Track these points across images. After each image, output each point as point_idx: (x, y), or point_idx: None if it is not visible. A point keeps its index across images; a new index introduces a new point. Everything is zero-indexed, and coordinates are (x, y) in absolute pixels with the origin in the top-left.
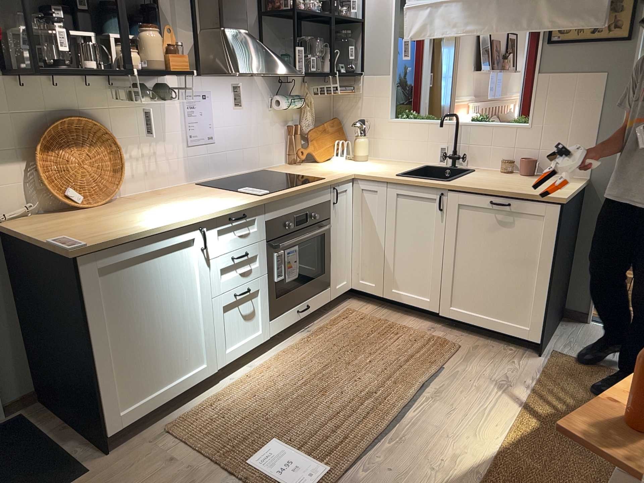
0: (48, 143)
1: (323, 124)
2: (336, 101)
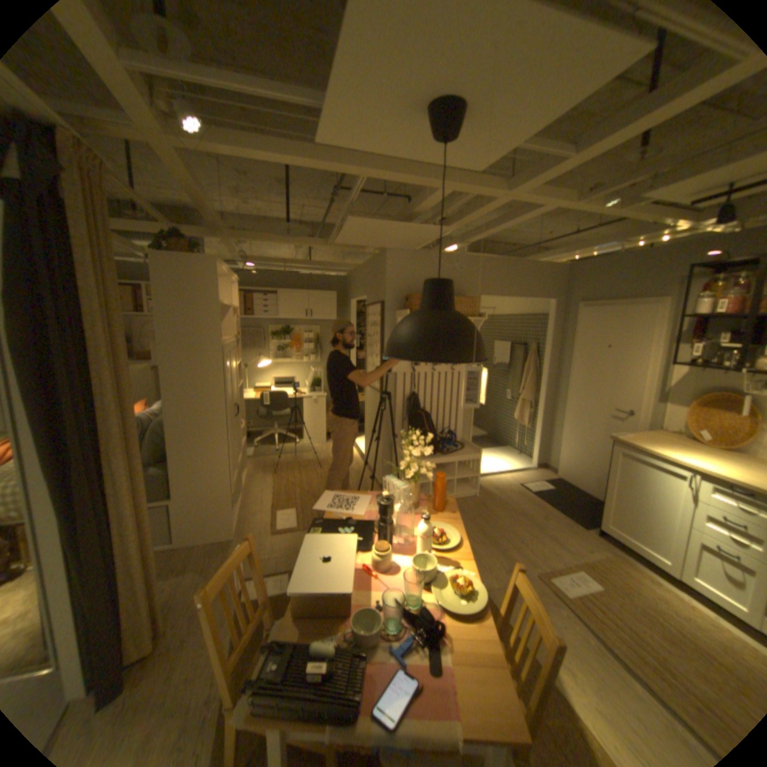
0: (707, 402)
1: None
2: None
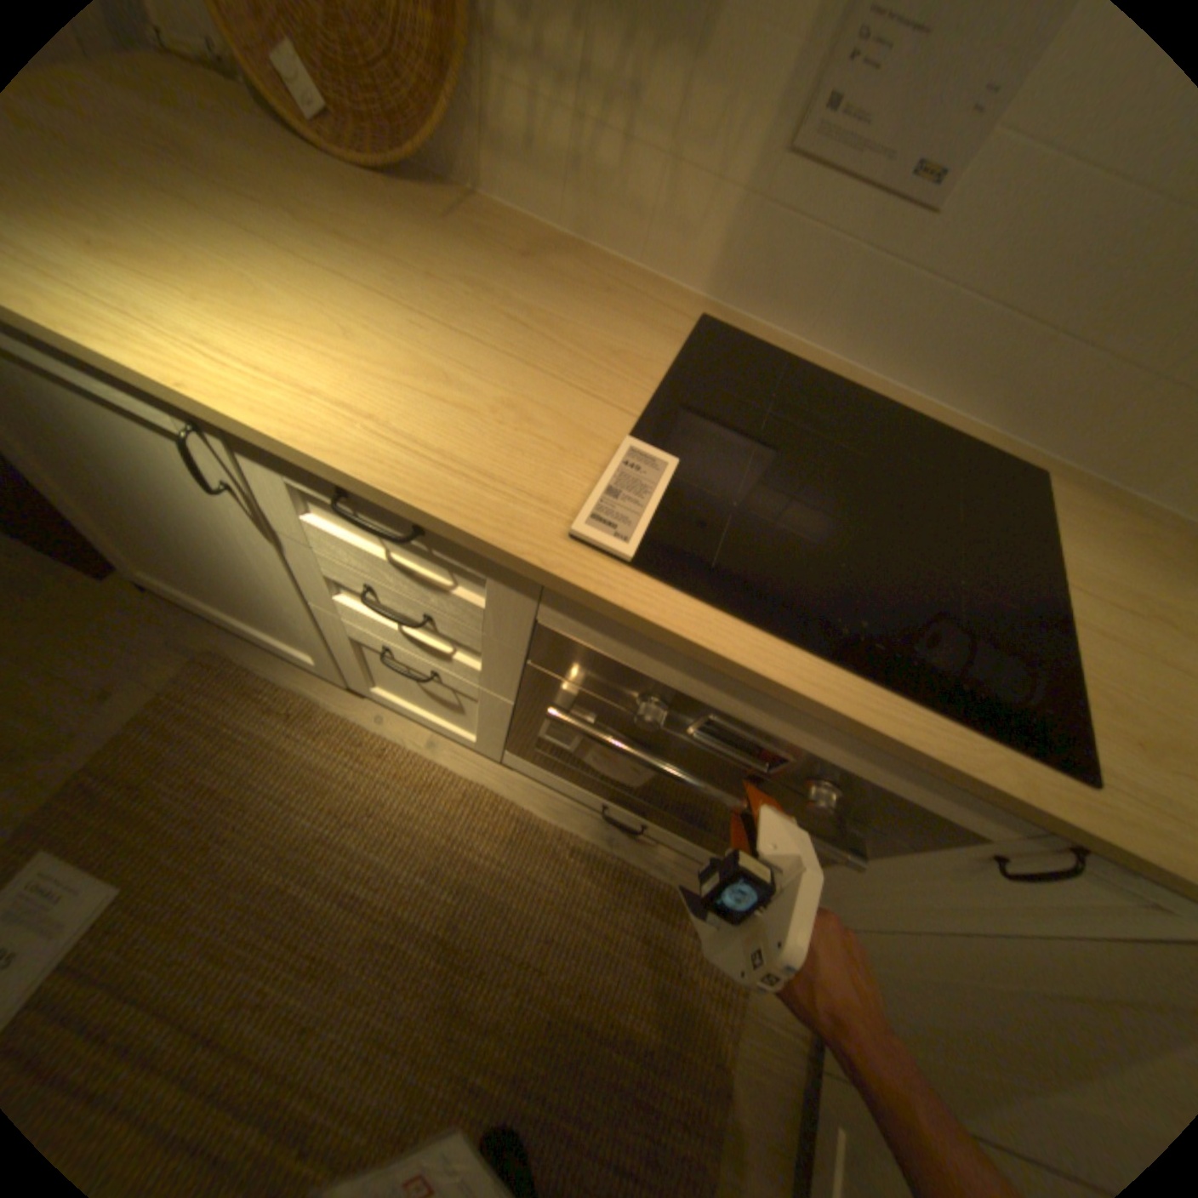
0: None
1: None
2: None
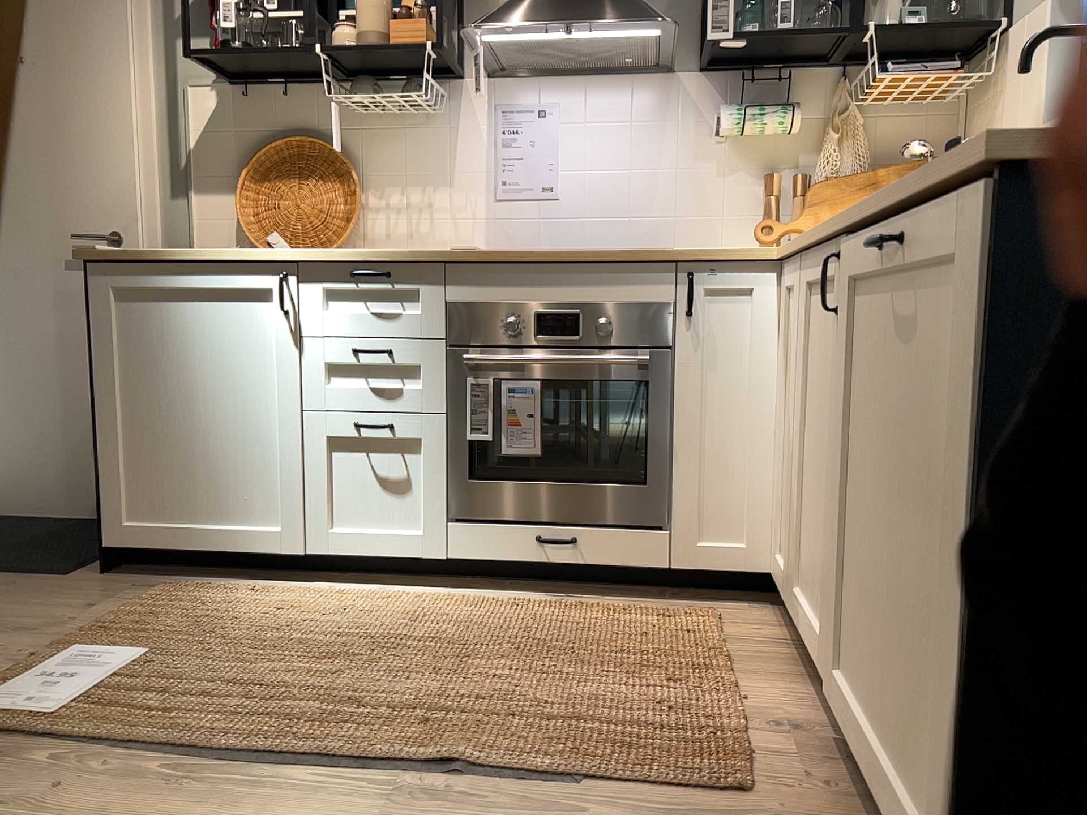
0: (266, 170)
1: (875, 174)
2: (965, 125)
